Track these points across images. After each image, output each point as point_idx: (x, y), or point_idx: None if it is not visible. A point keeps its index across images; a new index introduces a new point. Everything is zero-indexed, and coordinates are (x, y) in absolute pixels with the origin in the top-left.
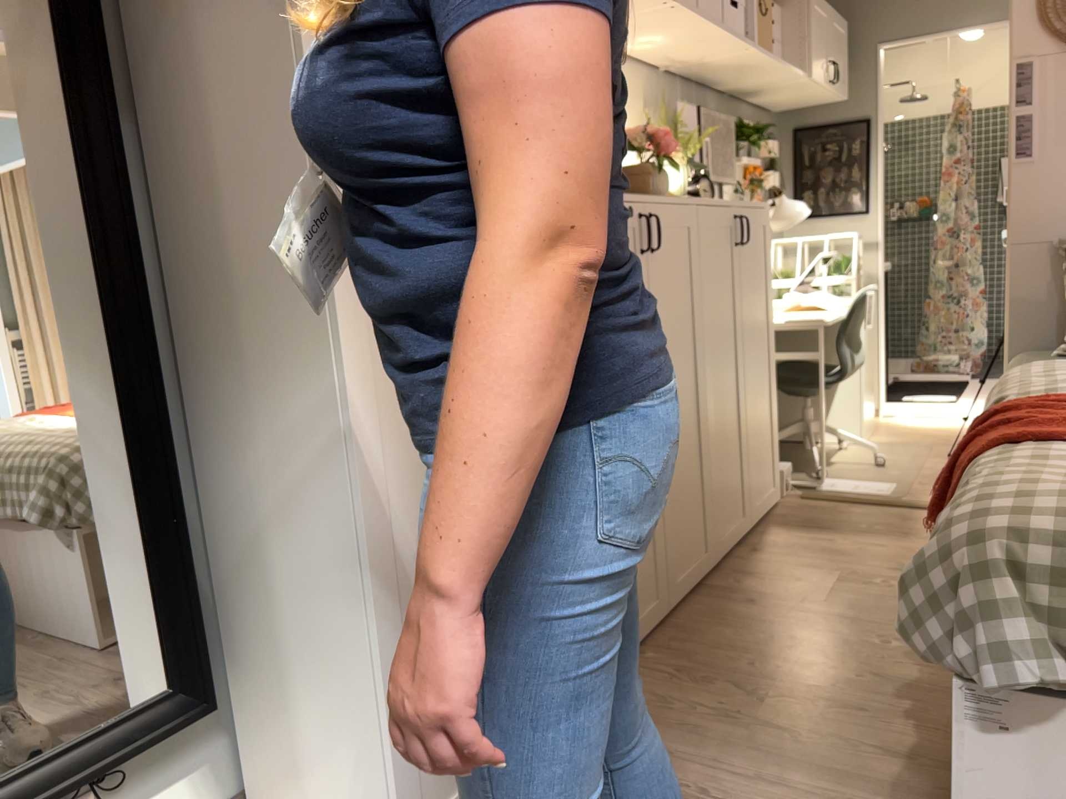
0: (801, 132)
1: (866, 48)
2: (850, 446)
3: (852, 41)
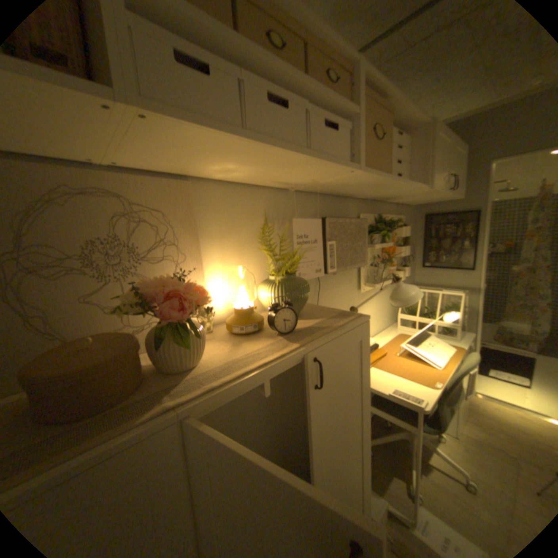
0: (430, 215)
1: (482, 161)
2: (446, 441)
3: (471, 157)
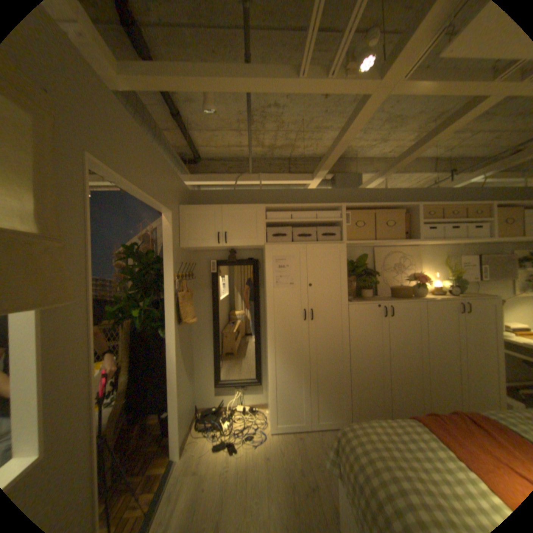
0: None
1: None
2: None
3: None
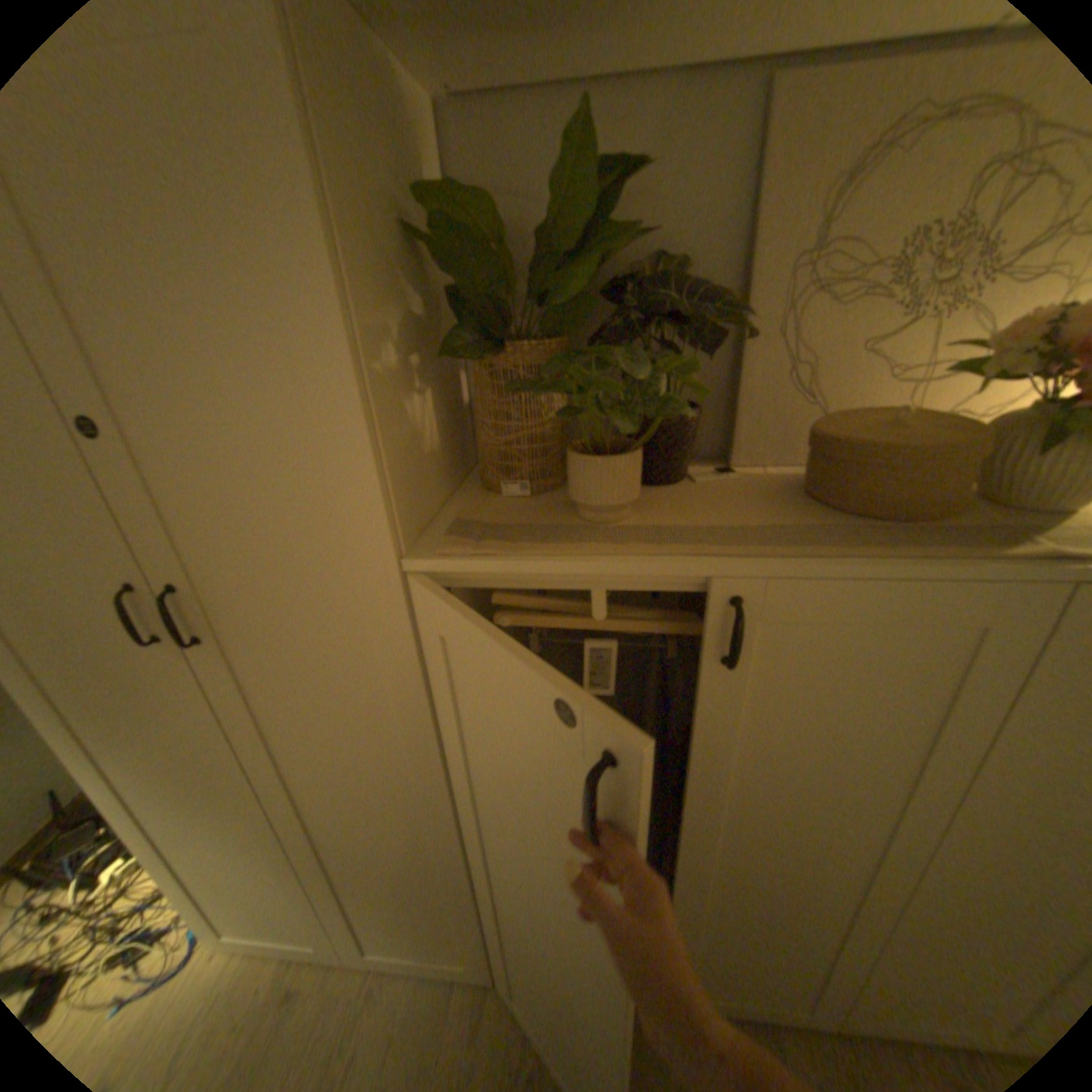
0: None
1: None
2: None
3: None
